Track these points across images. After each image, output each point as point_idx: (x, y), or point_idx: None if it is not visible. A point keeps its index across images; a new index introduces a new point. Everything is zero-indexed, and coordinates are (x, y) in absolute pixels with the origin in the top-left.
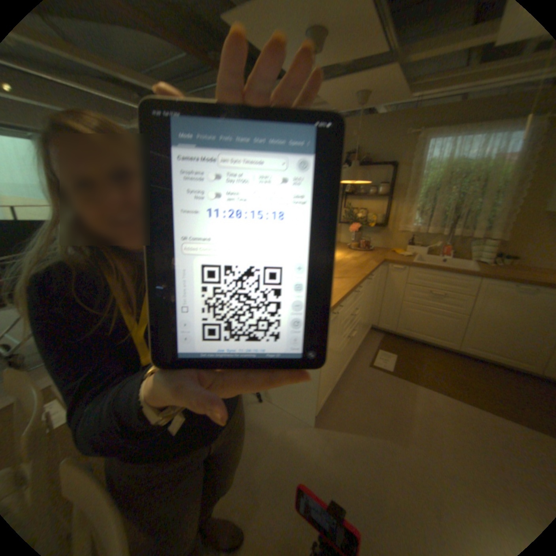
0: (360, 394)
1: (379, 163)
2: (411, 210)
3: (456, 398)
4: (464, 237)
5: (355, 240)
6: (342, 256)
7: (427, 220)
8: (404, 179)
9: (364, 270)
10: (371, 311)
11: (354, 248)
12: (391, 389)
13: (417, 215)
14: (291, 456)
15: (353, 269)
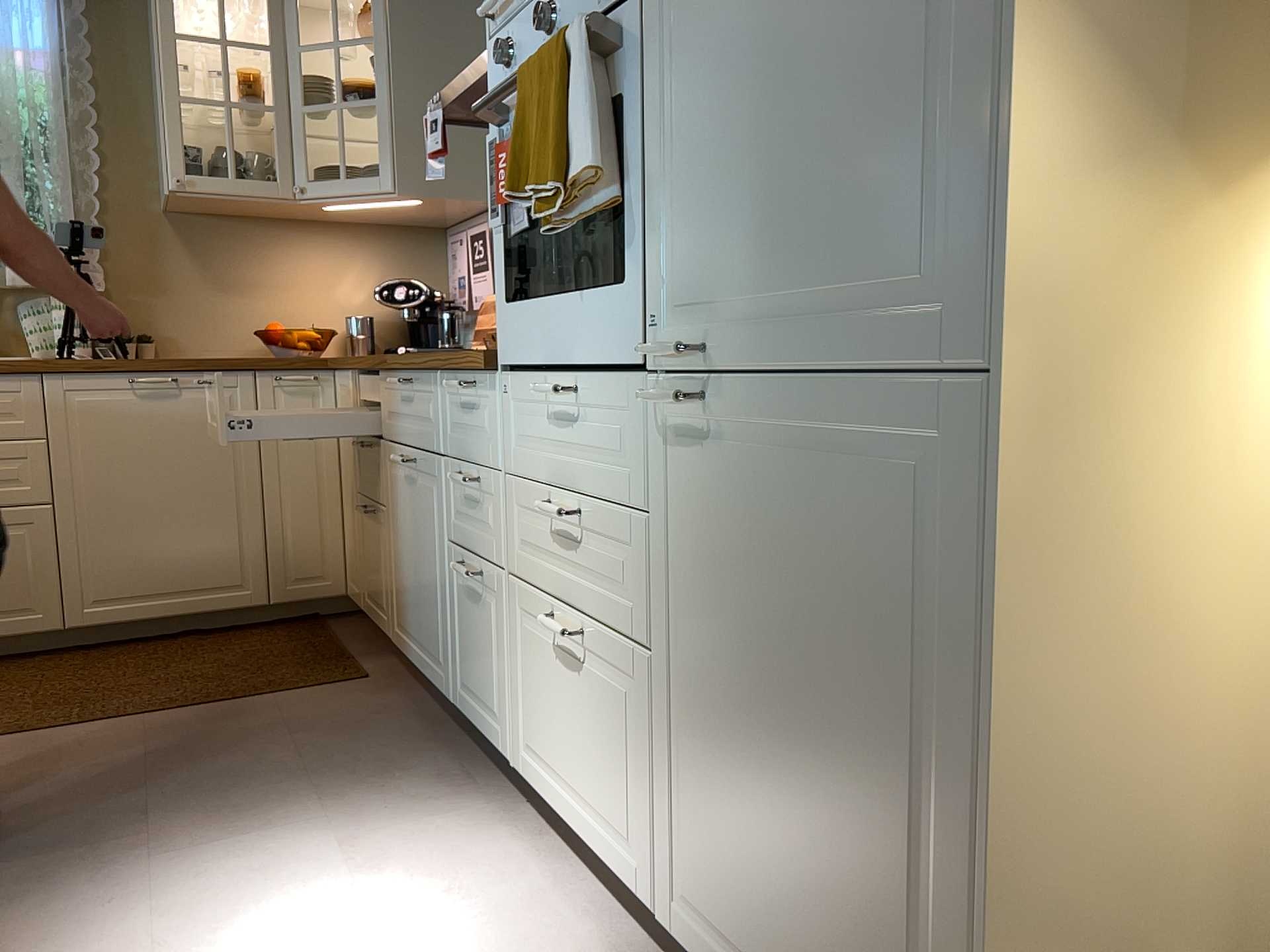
0: None
1: None
2: None
3: (41, 729)
4: None
5: None
6: None
7: None
8: None
9: None
10: None
11: None
12: None
13: None
14: None
15: None
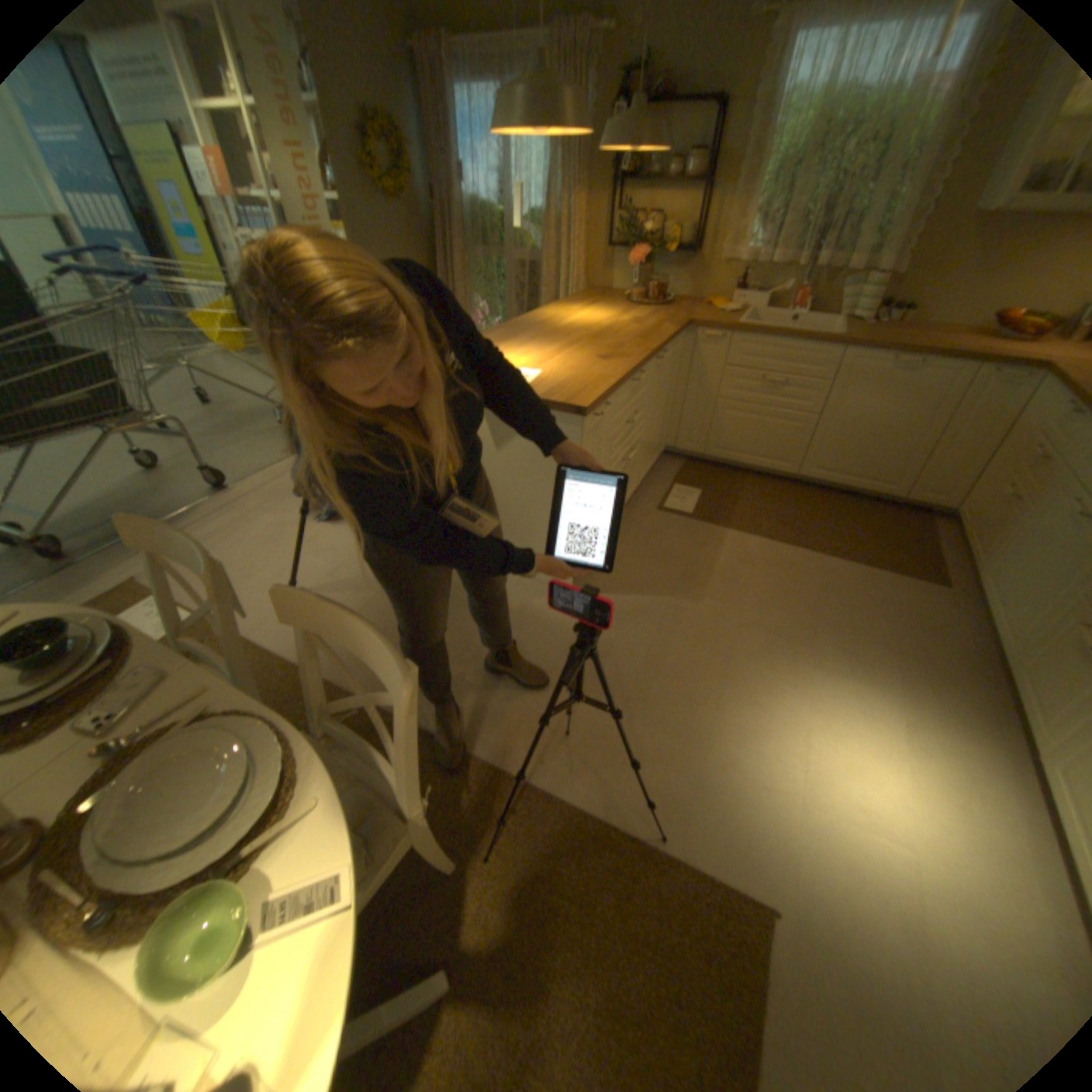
0: (638, 547)
1: (690, 98)
2: (746, 213)
3: (777, 540)
4: (834, 269)
5: (639, 285)
6: (613, 318)
7: (772, 235)
8: (737, 139)
9: (650, 343)
10: (662, 421)
11: (637, 301)
12: (685, 537)
13: (756, 224)
14: (540, 627)
15: (630, 342)
